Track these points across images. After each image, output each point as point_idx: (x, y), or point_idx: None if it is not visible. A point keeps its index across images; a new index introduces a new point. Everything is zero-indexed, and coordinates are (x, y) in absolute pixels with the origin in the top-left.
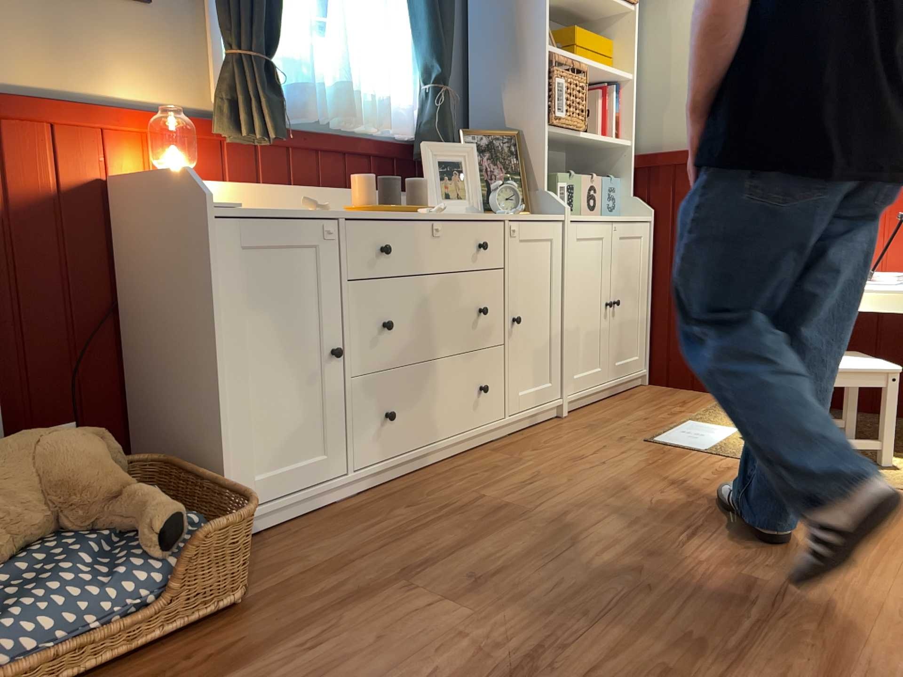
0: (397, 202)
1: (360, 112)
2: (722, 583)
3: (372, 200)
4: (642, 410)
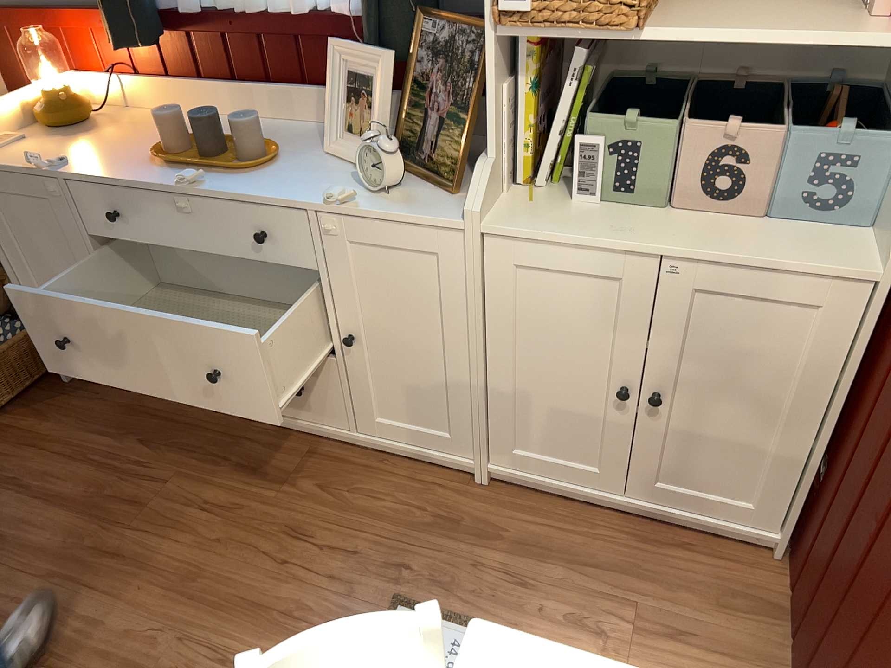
0: (212, 150)
1: None
2: None
3: (177, 147)
4: (571, 569)
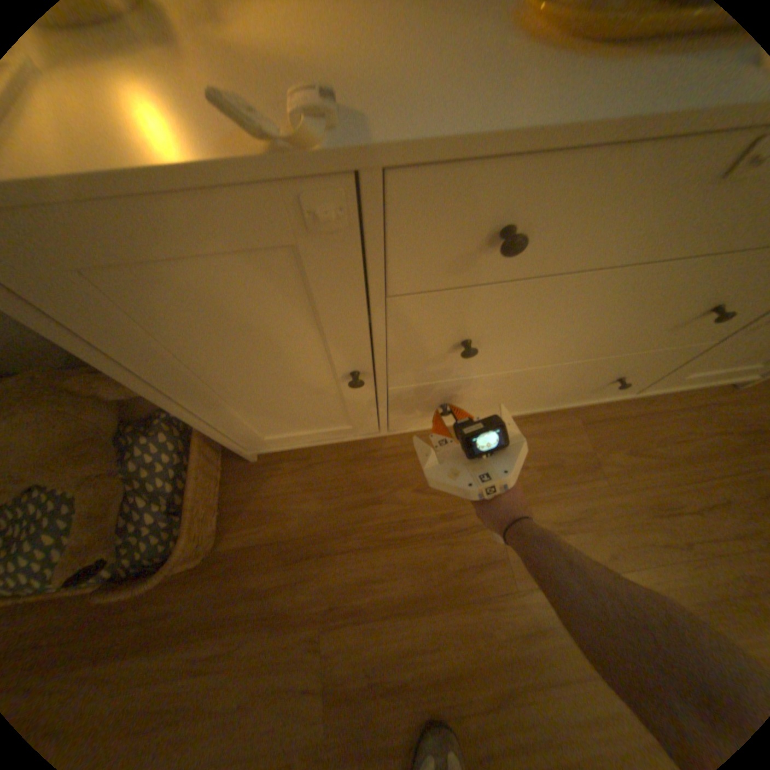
0: None
1: None
2: None
3: None
4: None
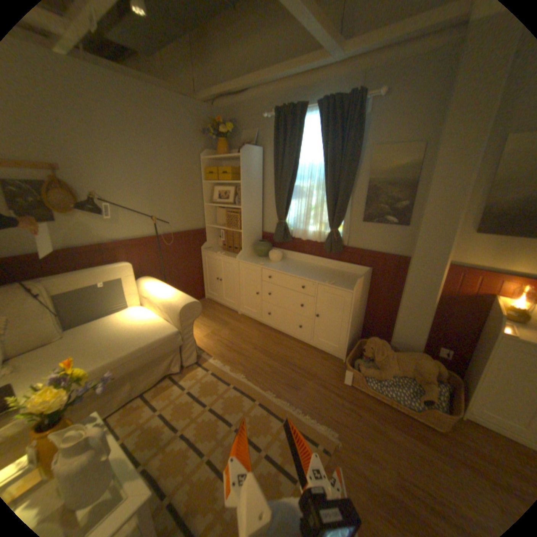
0: None
1: None
2: None
3: None
4: None
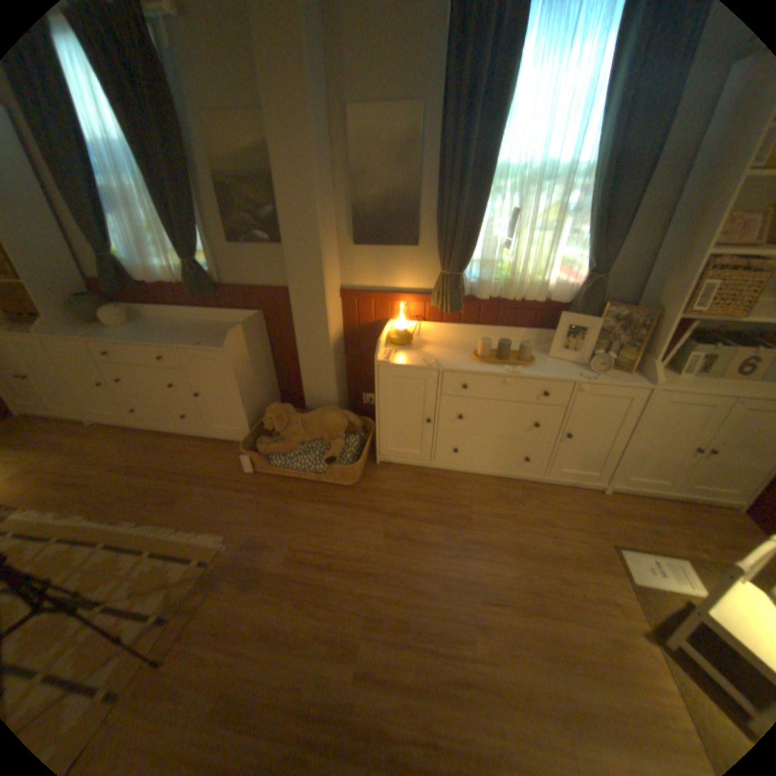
0: (504, 355)
1: (529, 288)
2: (461, 630)
3: (485, 354)
4: (674, 529)
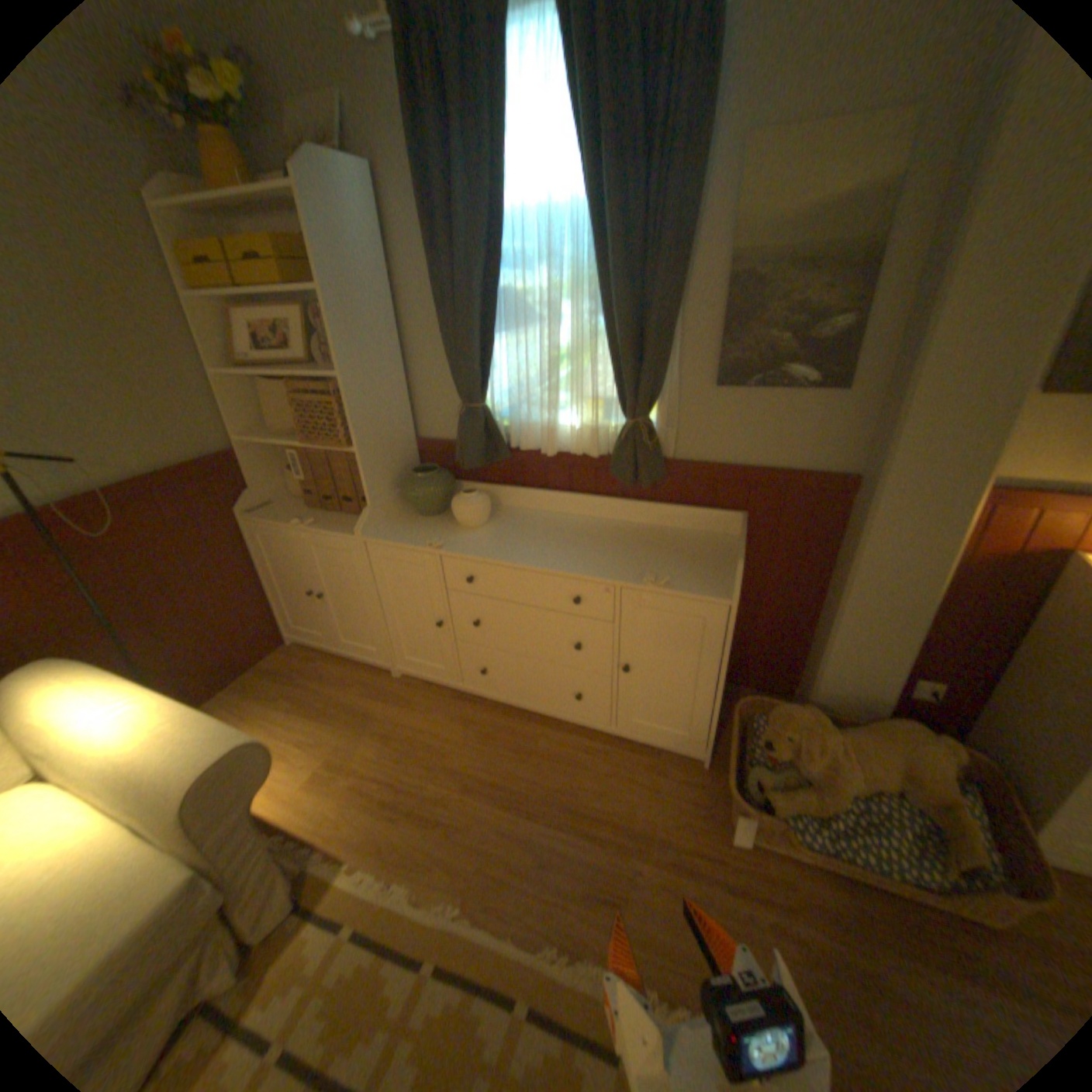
0: None
1: None
2: None
3: None
4: None
